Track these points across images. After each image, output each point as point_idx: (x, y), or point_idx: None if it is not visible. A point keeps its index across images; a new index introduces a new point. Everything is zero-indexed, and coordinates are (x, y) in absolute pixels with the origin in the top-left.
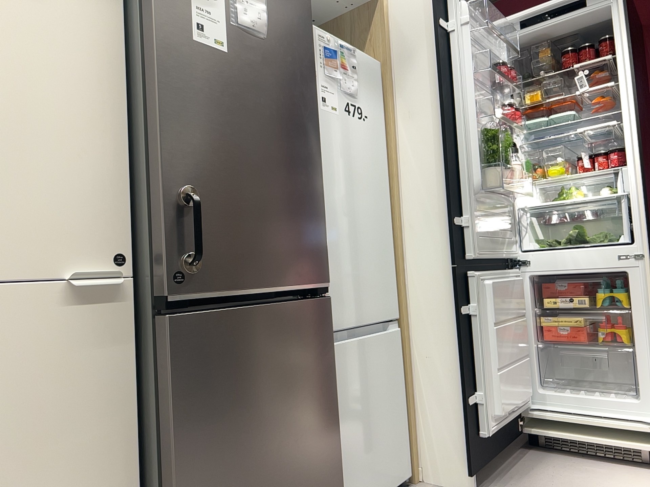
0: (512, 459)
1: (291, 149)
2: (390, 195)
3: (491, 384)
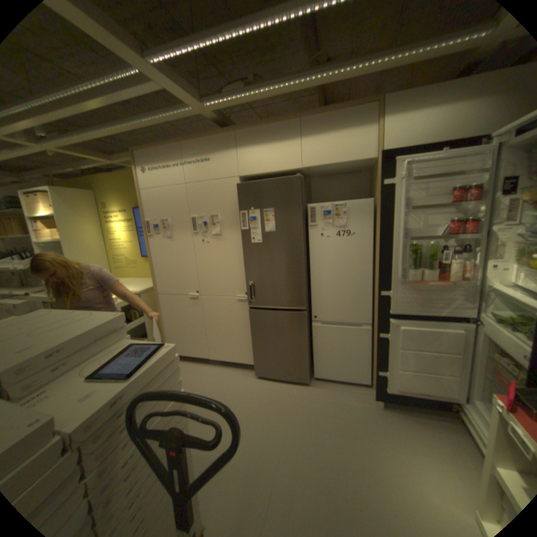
0: (436, 418)
1: (288, 265)
2: (375, 267)
3: (396, 374)
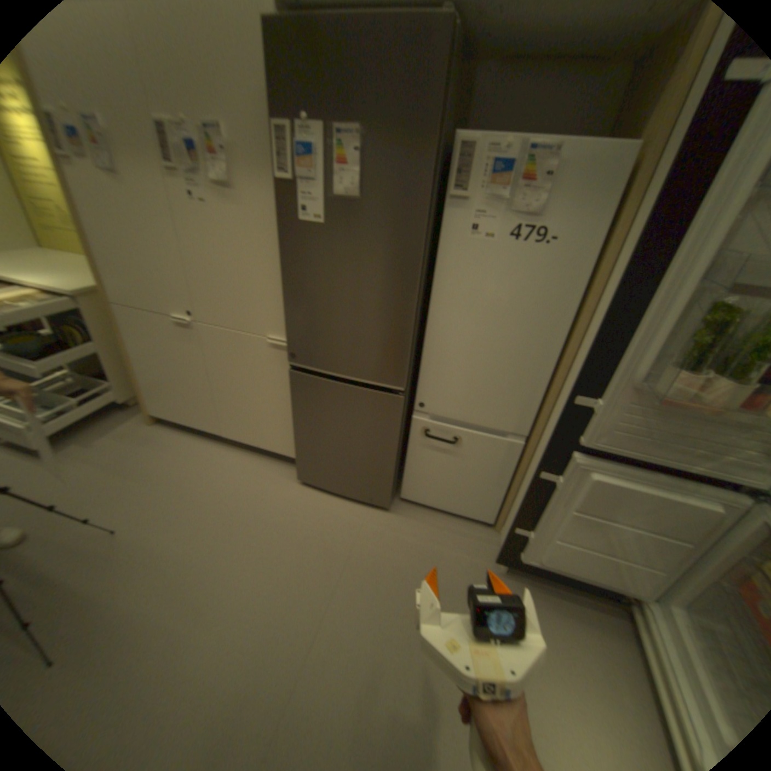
0: (589, 602)
1: (378, 291)
2: (574, 328)
3: (548, 540)
